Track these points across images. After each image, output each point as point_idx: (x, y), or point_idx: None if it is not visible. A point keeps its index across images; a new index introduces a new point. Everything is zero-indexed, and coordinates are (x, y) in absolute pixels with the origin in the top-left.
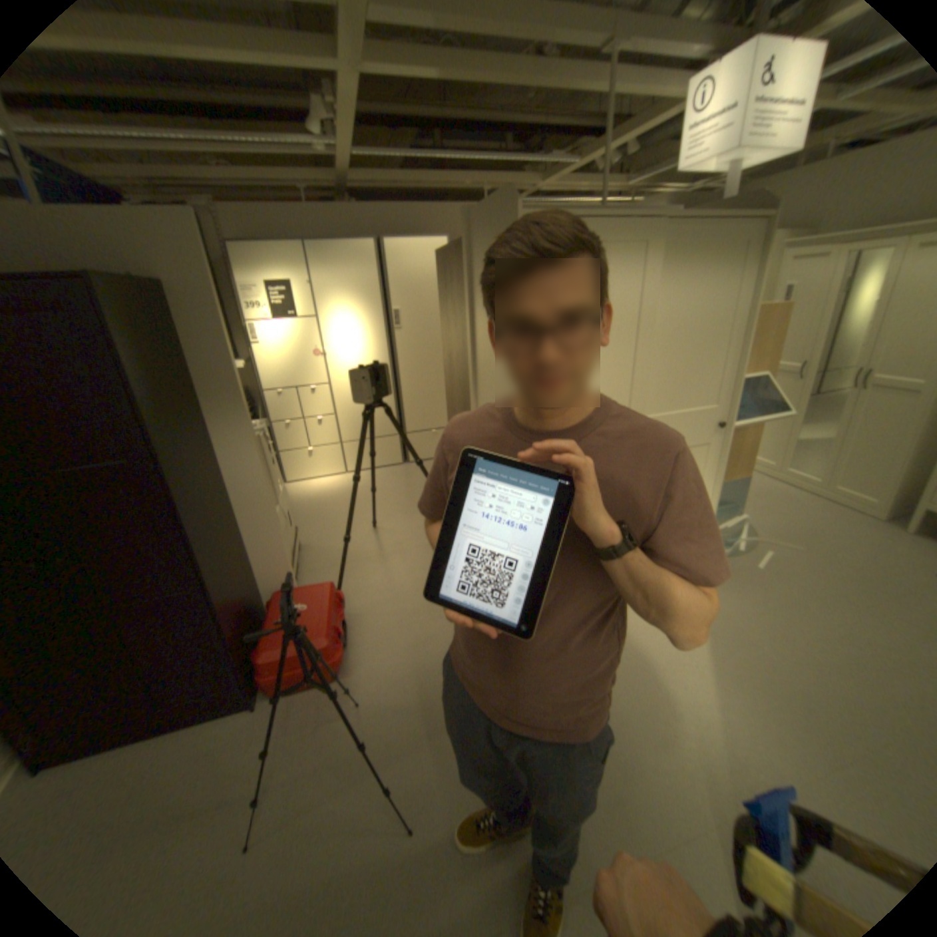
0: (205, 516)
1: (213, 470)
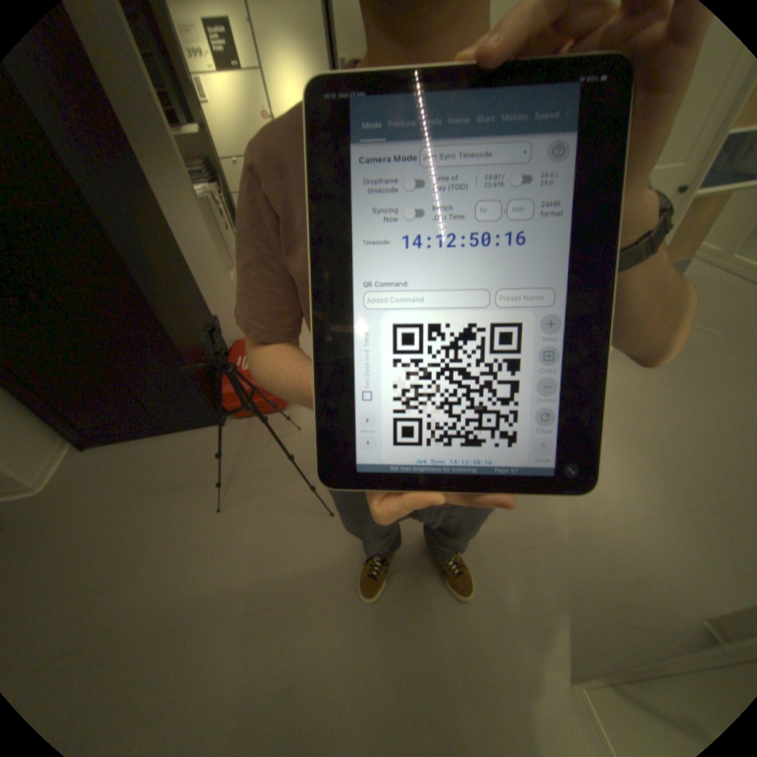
0: (154, 268)
1: (159, 225)
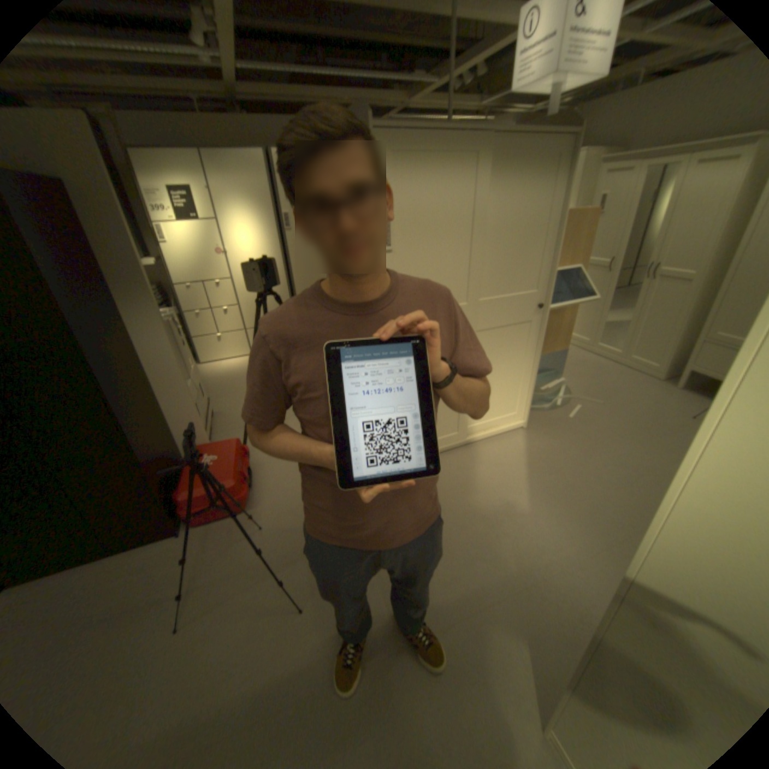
0: (121, 386)
1: (126, 348)
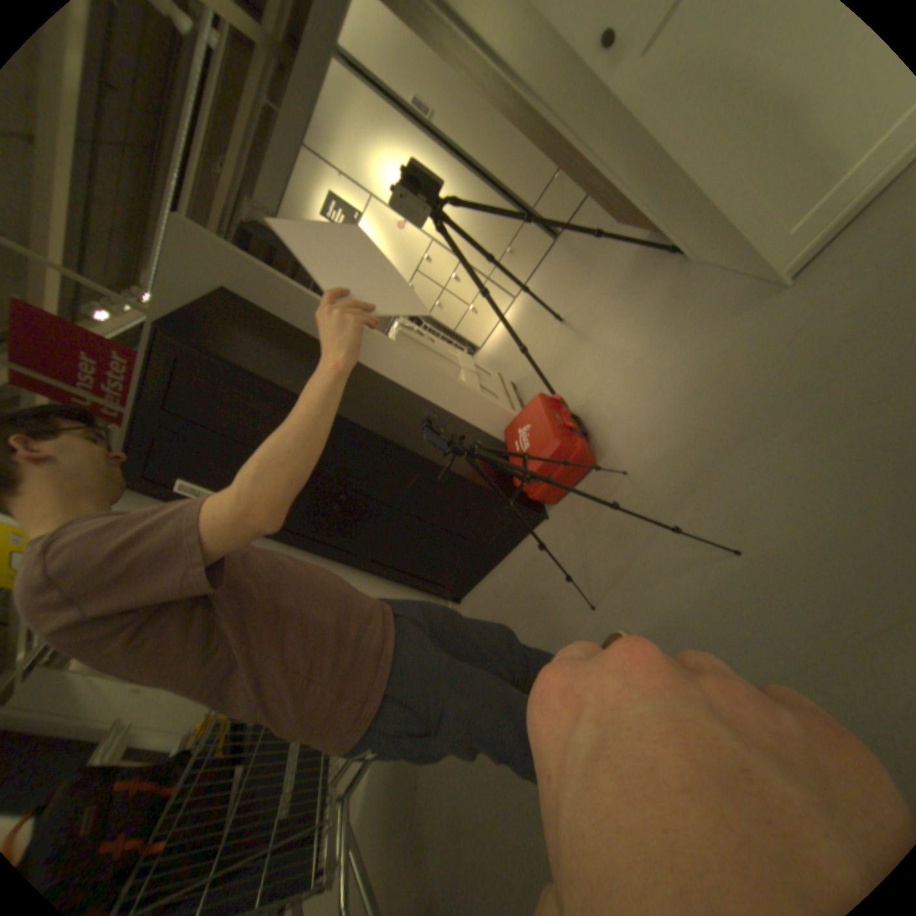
0: (393, 416)
1: (379, 381)
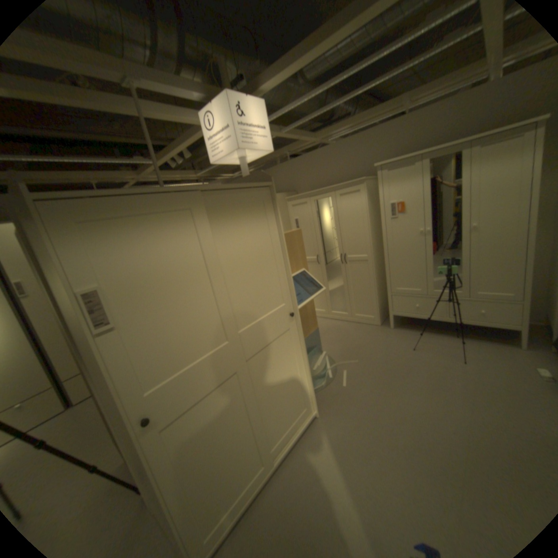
0: None
1: None
